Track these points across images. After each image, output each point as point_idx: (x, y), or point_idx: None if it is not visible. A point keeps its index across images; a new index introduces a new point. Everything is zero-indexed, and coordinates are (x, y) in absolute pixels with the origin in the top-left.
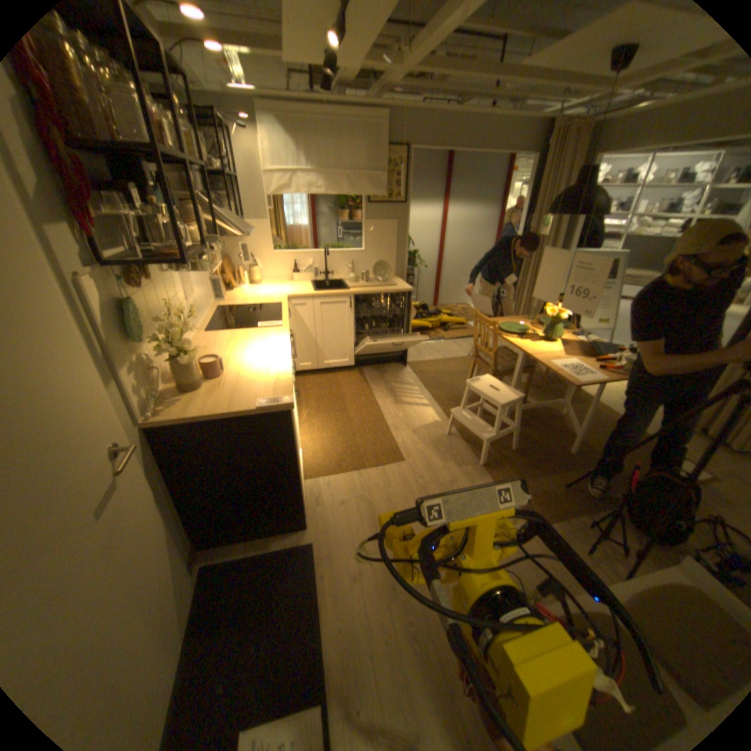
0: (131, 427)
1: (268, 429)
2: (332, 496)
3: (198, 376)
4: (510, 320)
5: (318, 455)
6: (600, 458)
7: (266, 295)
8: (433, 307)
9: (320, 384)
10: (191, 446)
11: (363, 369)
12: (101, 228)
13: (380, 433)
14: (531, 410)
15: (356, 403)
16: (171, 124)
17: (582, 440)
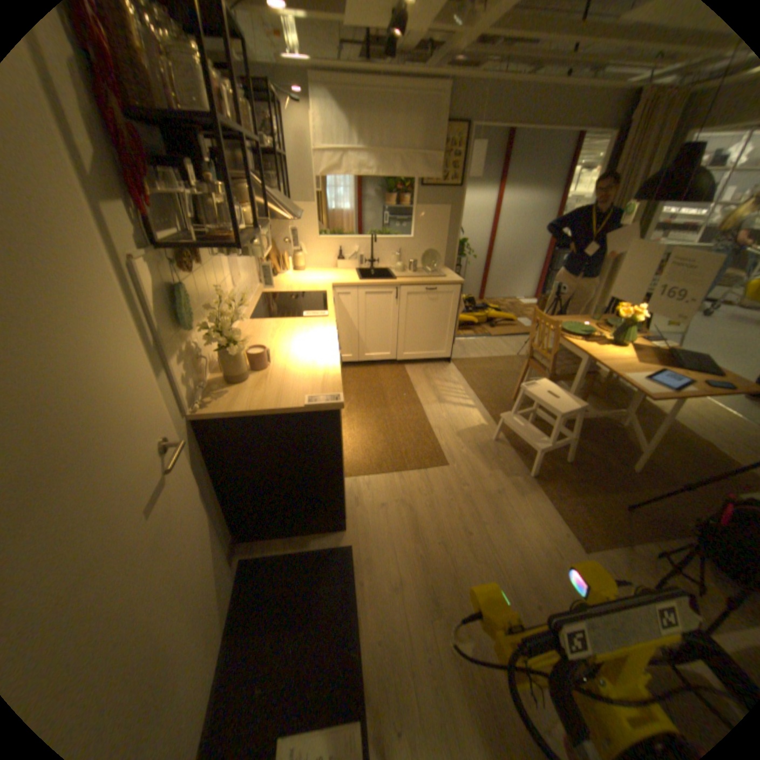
0: (178, 420)
1: (314, 428)
2: (372, 498)
3: (243, 368)
4: (571, 320)
5: (357, 453)
6: (667, 480)
7: (309, 284)
8: (478, 302)
9: (359, 378)
10: (235, 442)
11: (403, 365)
12: (154, 208)
13: (422, 434)
14: (588, 420)
15: (396, 400)
16: (227, 95)
17: (646, 458)
